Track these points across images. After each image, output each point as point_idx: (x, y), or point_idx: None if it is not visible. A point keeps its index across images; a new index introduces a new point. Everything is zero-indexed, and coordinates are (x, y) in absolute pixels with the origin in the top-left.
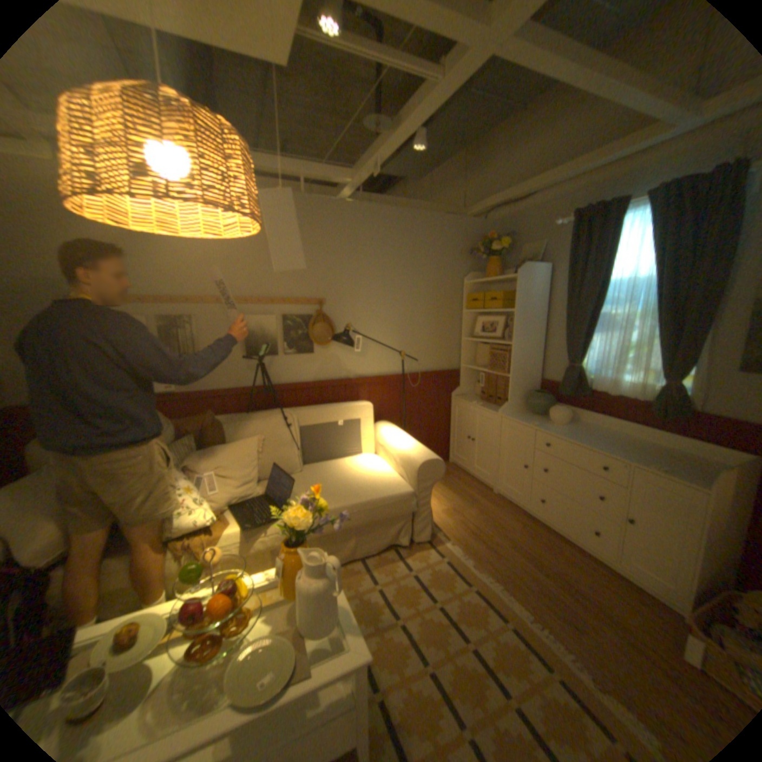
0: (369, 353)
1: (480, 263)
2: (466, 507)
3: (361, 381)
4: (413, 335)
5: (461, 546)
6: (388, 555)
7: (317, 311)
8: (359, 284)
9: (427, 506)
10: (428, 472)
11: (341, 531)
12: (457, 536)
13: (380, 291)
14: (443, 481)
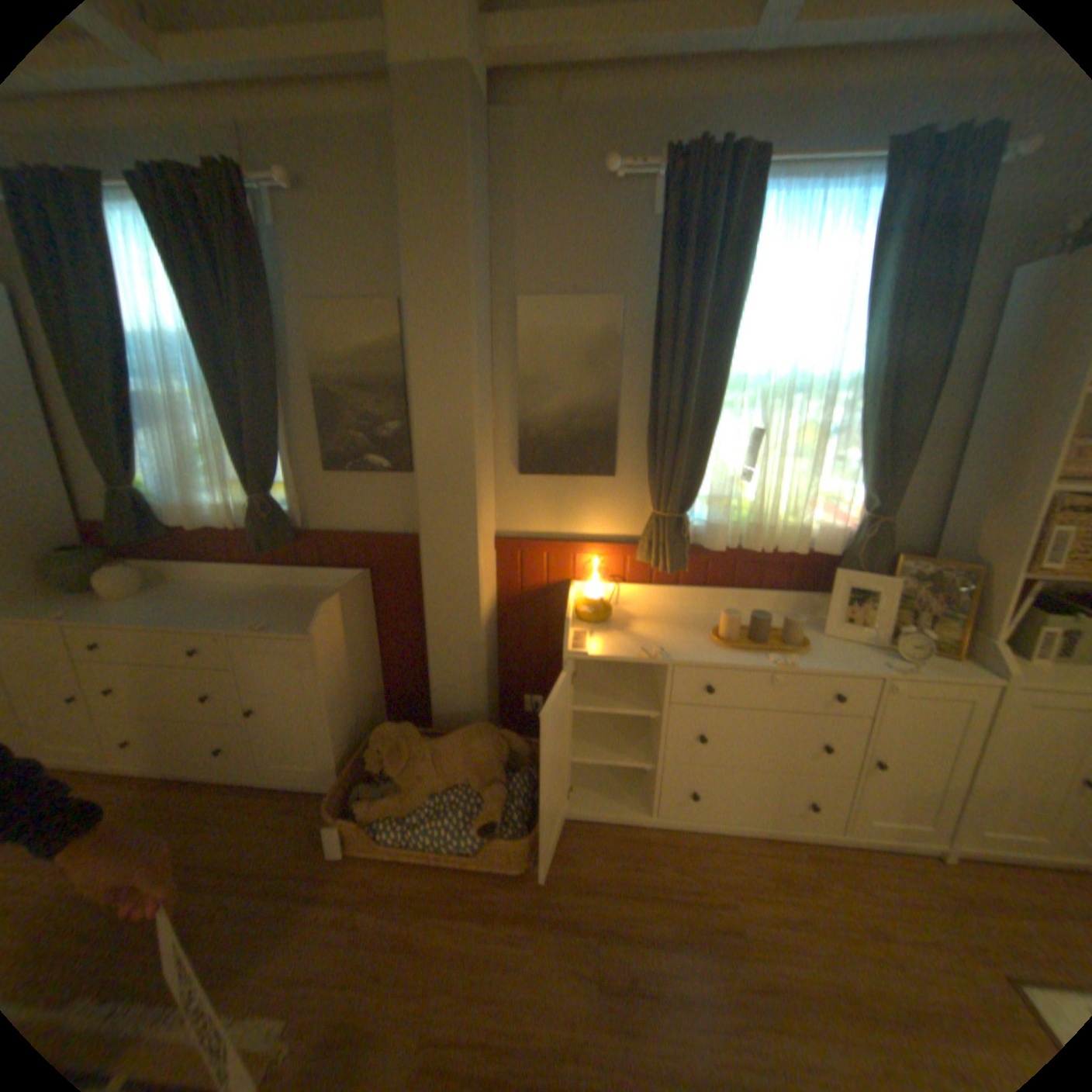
0: None
1: None
2: None
3: None
4: None
5: None
6: None
7: None
8: None
9: None
10: None
11: None
12: None
13: None
14: None
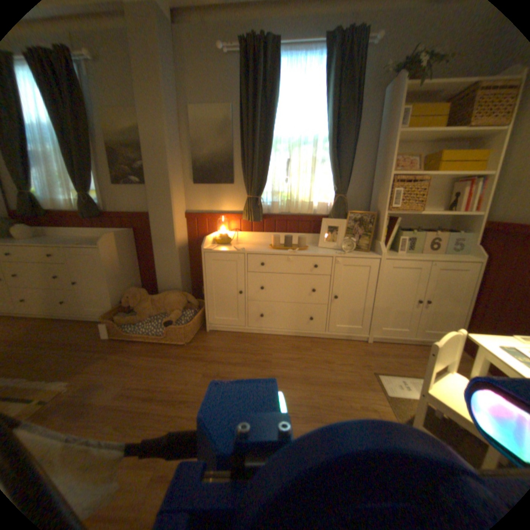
0: None
1: None
2: None
3: None
4: None
5: None
6: None
7: None
8: None
9: None
10: None
11: None
12: None
13: None
14: None
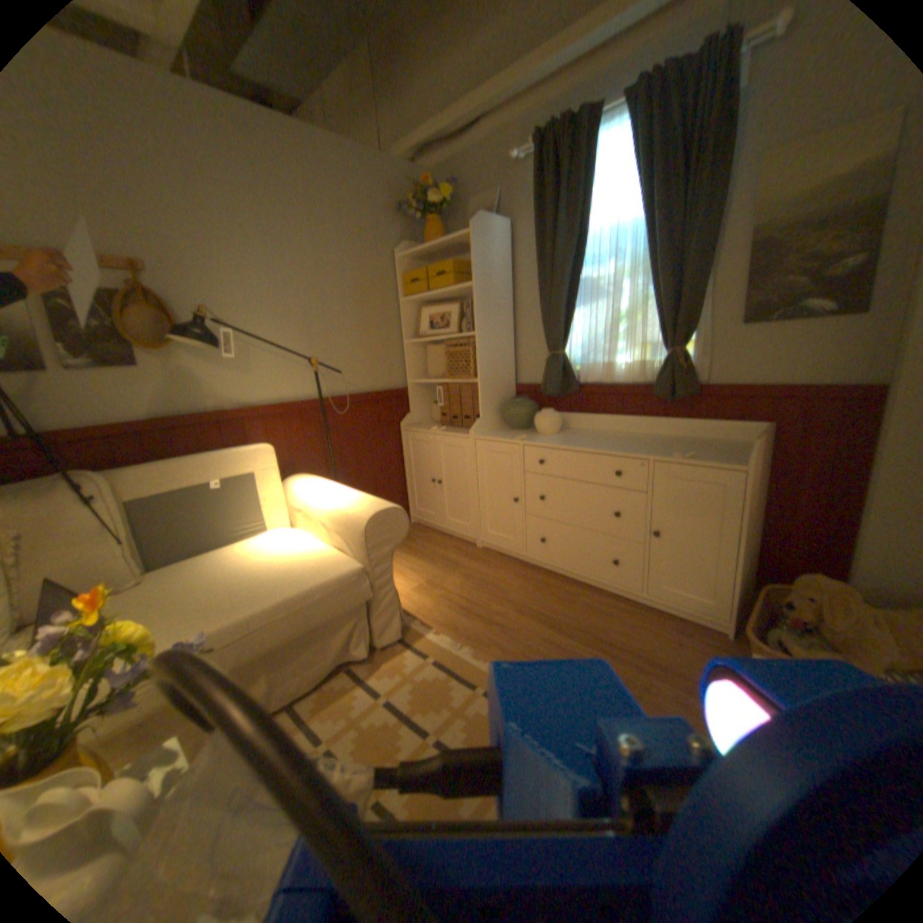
0: (254, 362)
1: (413, 227)
2: (445, 574)
3: (248, 411)
4: (328, 333)
5: (448, 631)
6: (333, 683)
7: (126, 278)
8: (211, 237)
9: (388, 585)
10: (382, 530)
11: (232, 671)
12: (439, 617)
13: (256, 254)
14: (406, 547)
